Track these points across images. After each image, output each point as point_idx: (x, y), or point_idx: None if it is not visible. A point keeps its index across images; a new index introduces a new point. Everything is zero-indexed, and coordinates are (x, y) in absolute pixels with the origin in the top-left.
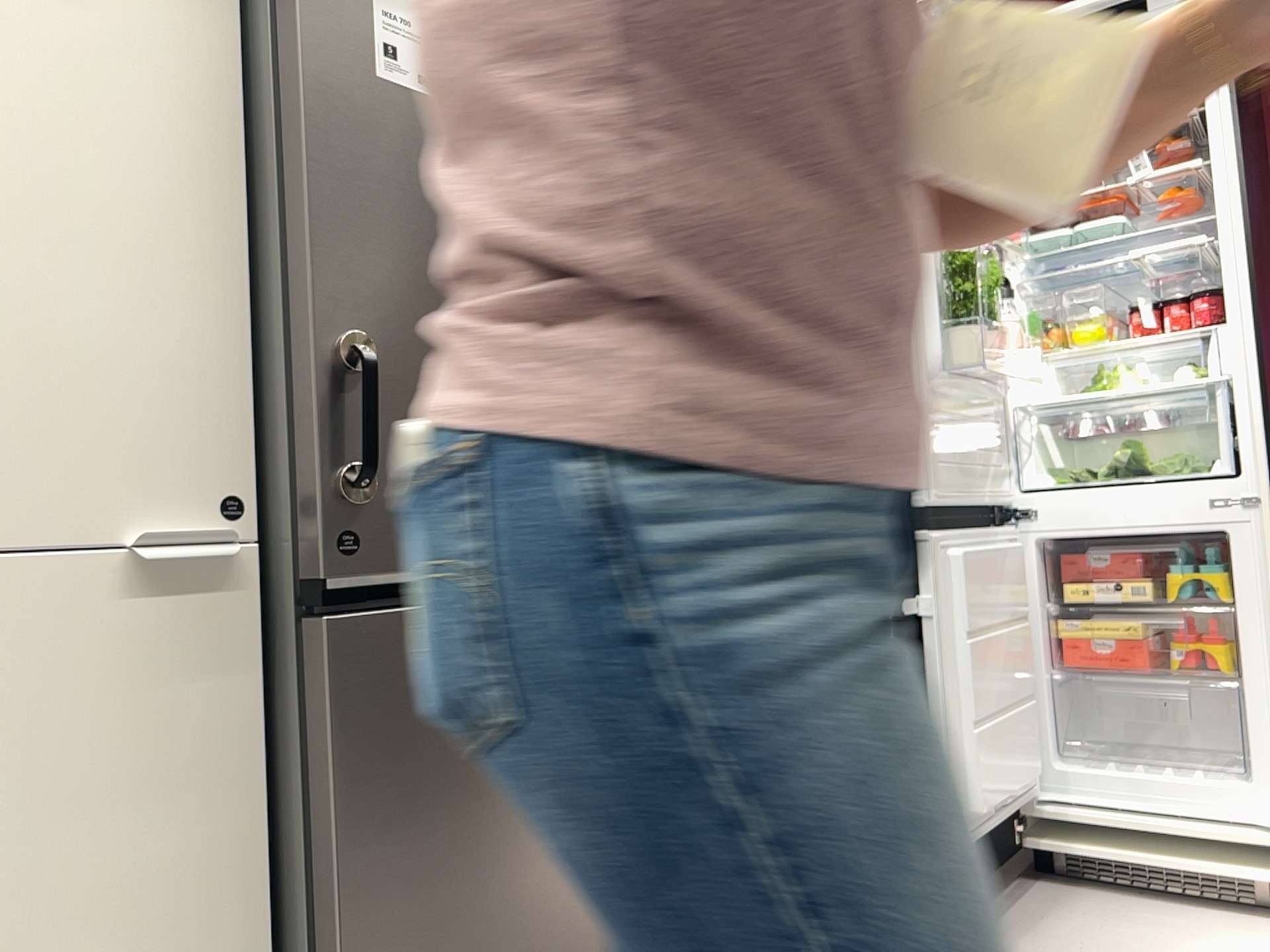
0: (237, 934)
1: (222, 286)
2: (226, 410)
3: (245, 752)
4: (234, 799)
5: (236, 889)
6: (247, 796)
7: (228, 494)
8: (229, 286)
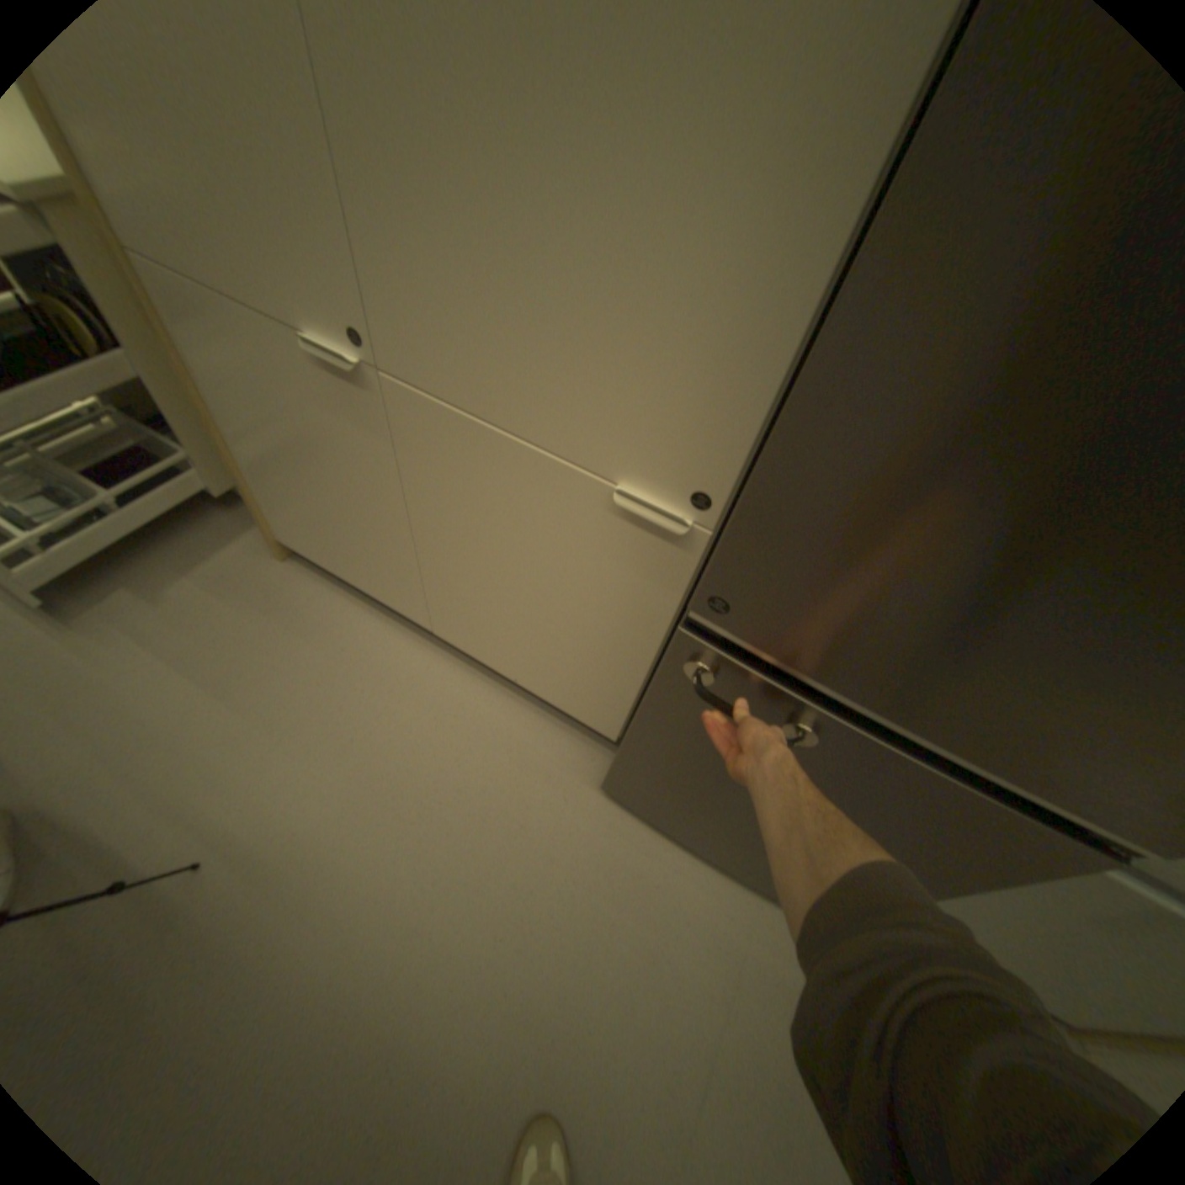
0: (630, 669)
1: (797, 276)
2: (737, 420)
3: (660, 620)
4: (647, 631)
5: (635, 657)
6: (654, 635)
7: (708, 486)
8: (806, 278)
